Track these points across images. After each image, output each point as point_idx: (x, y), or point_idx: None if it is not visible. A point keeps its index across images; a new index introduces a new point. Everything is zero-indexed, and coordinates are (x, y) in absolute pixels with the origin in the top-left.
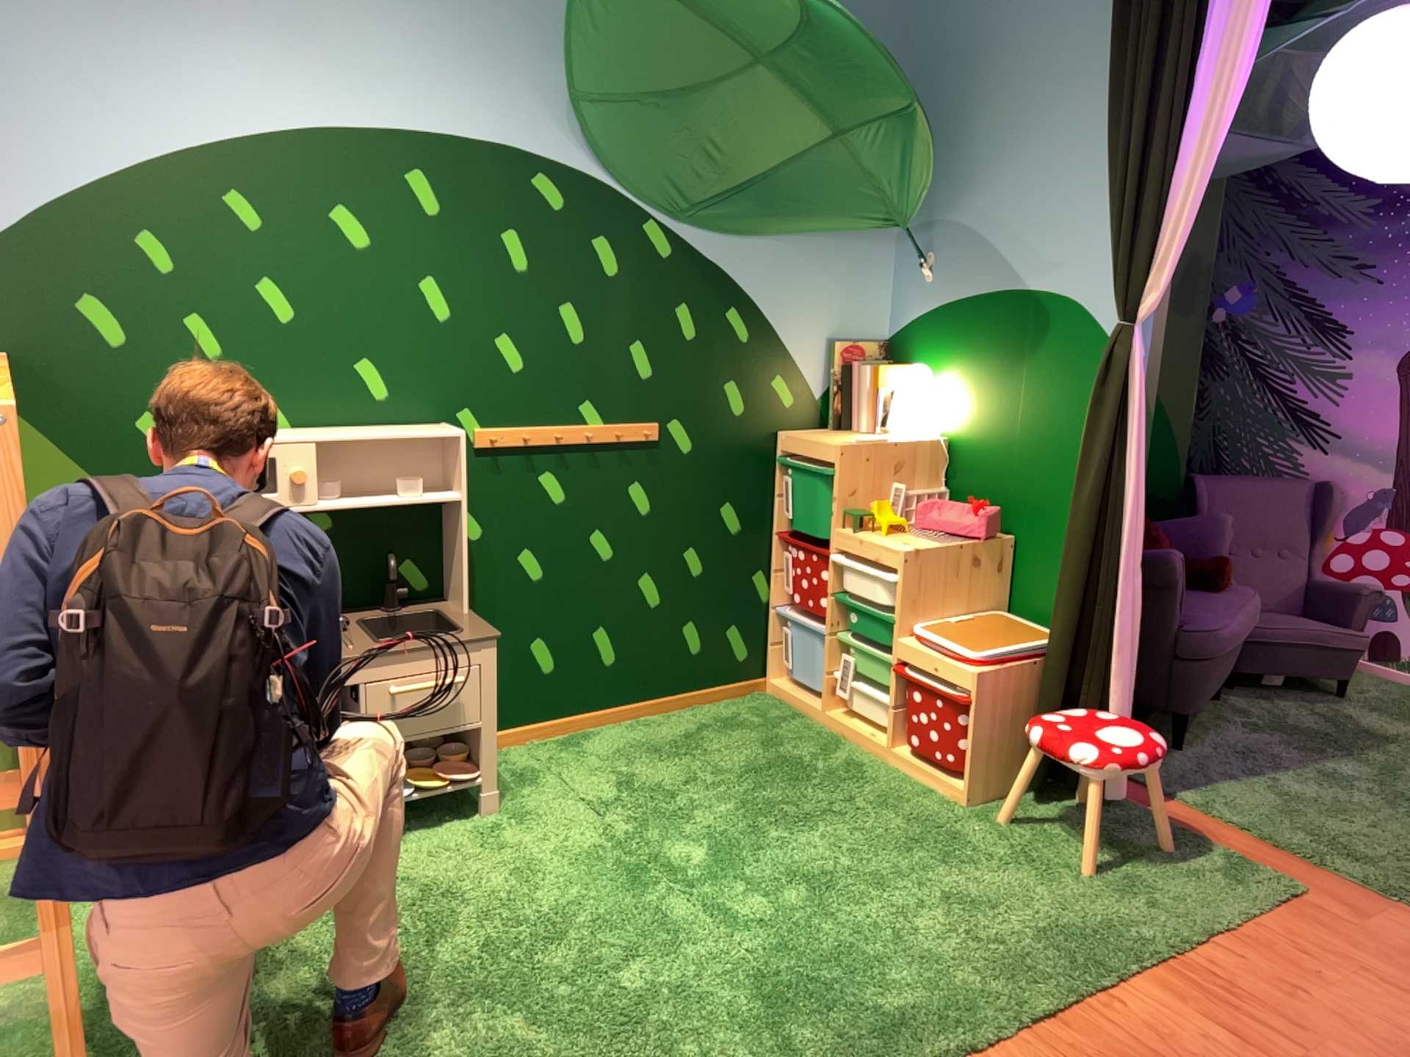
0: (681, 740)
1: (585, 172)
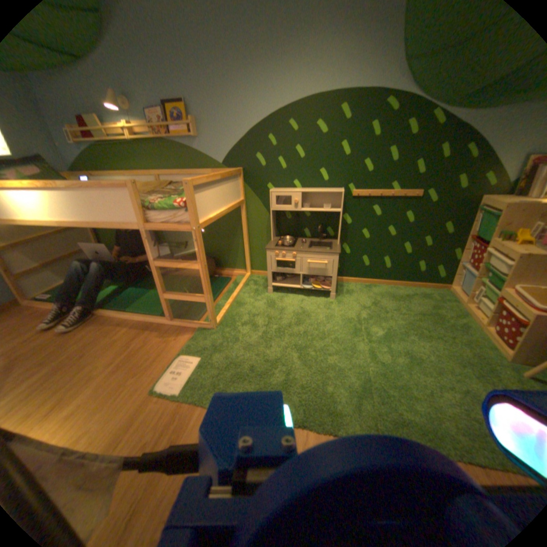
0: (402, 295)
1: (408, 88)
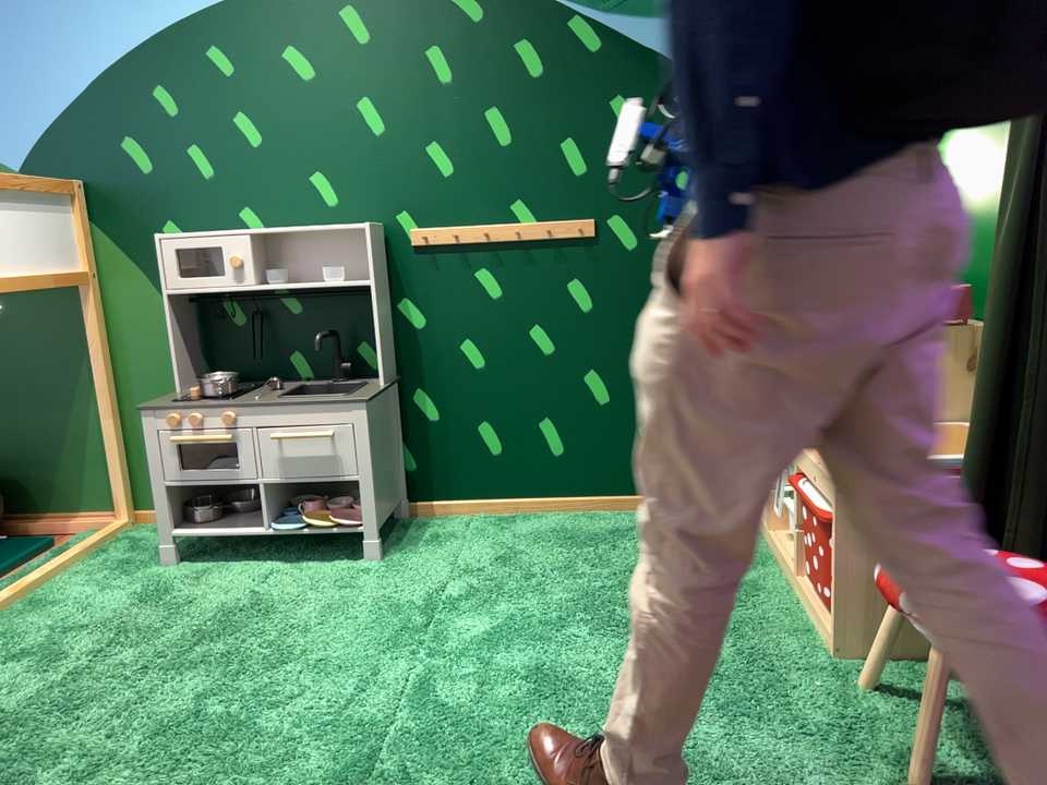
0: (602, 537)
1: None
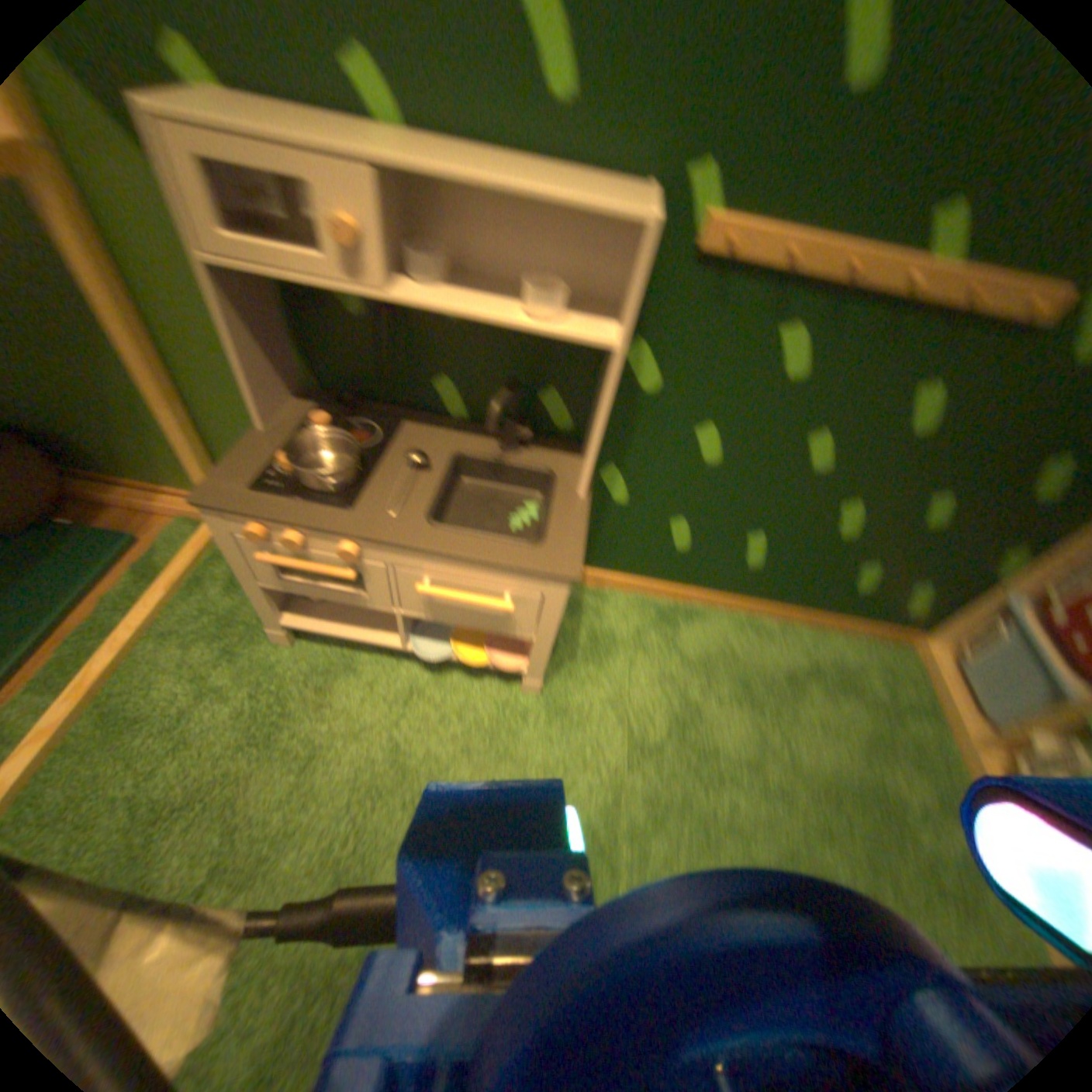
0: (777, 681)
1: None
